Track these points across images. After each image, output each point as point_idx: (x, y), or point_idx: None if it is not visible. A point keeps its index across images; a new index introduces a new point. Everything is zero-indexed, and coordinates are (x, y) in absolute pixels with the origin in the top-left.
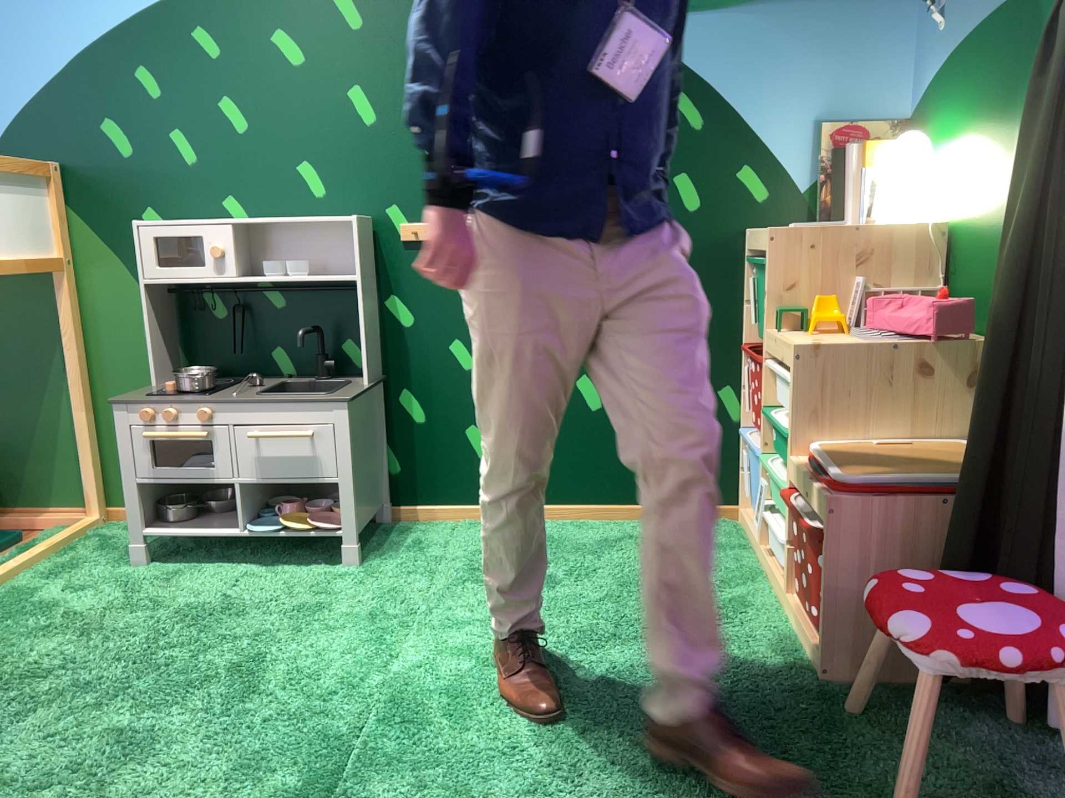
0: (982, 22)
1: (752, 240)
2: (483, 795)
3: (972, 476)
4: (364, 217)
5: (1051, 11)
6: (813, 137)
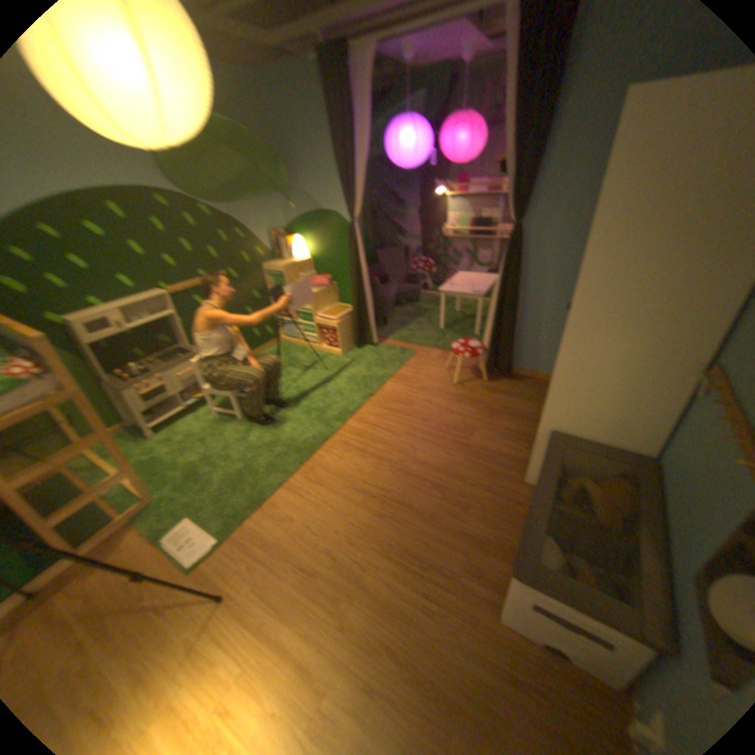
0: (308, 212)
1: (267, 269)
2: (327, 396)
3: (351, 311)
4: (155, 290)
5: (330, 217)
6: (267, 236)
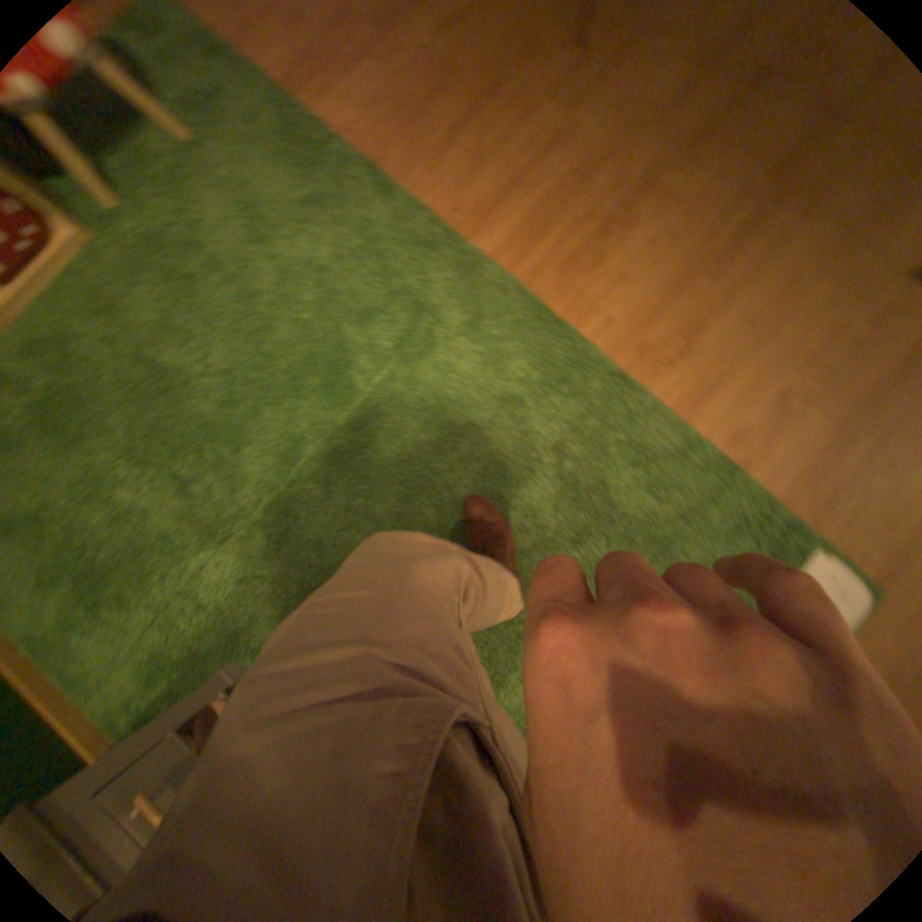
0: None
1: None
2: (343, 288)
3: None
4: None
5: None
6: None
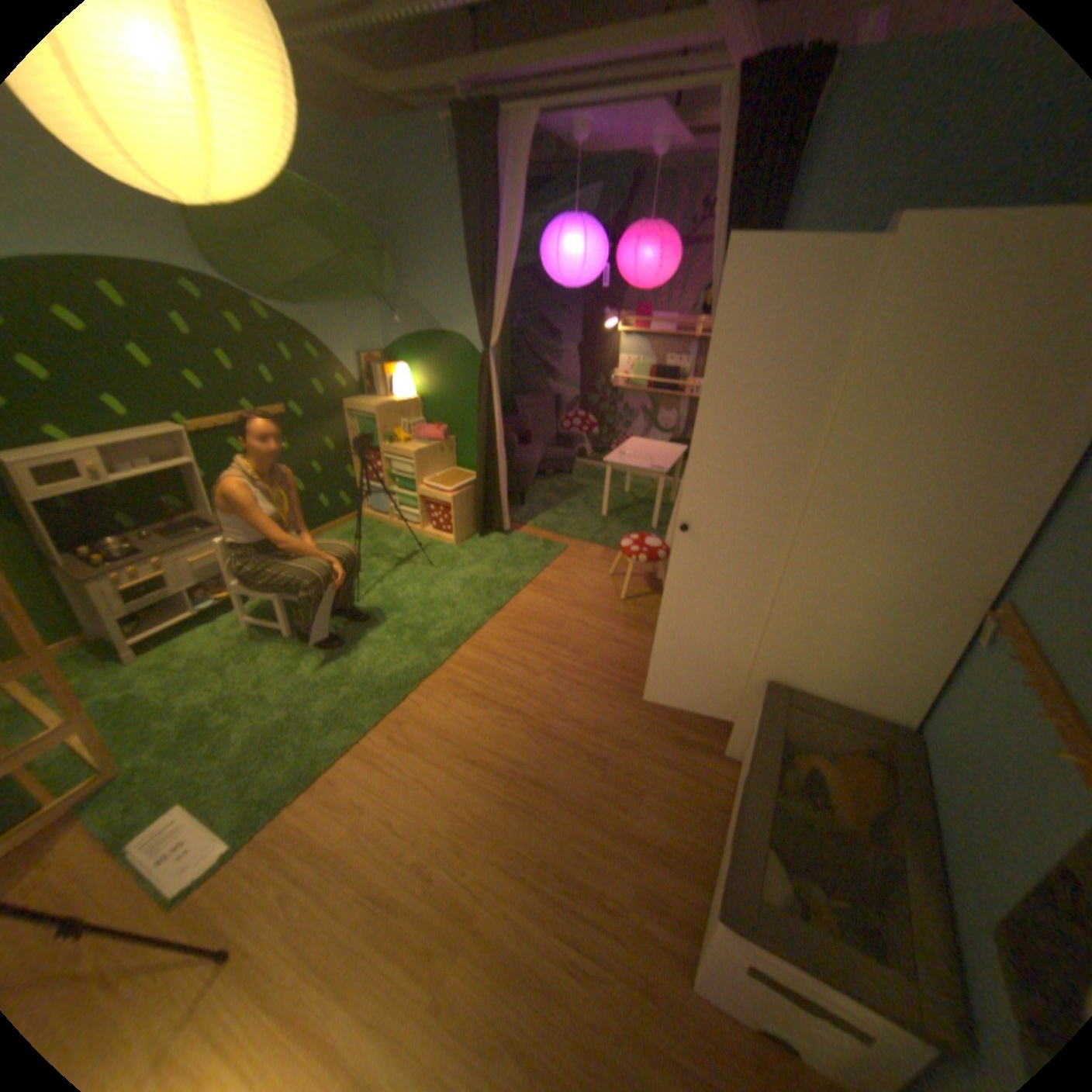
0: (423, 334)
1: (353, 409)
2: (432, 609)
3: (477, 482)
4: (170, 427)
5: (456, 345)
6: (357, 362)
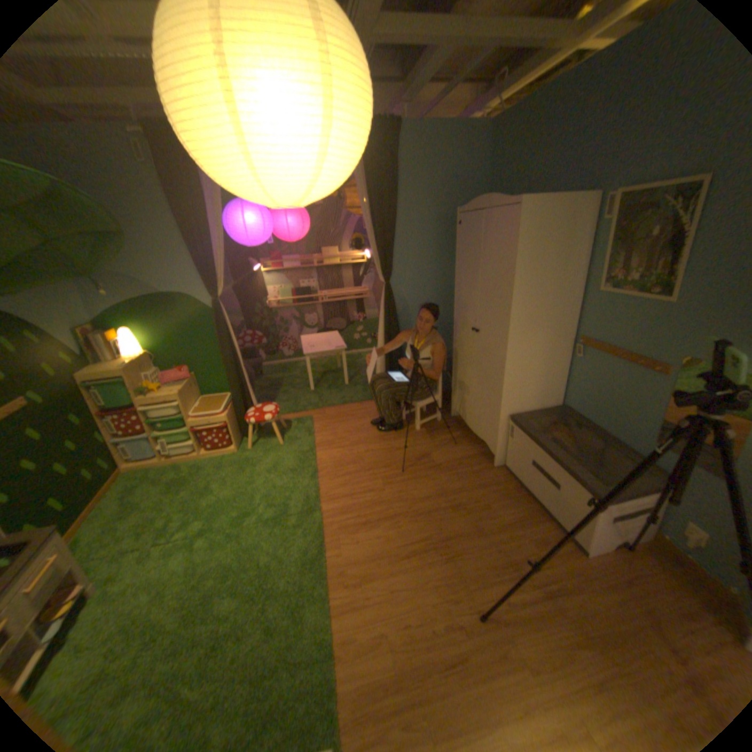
0: (137, 297)
1: (88, 378)
2: (270, 497)
3: (234, 396)
4: None
5: (176, 300)
6: (71, 335)
